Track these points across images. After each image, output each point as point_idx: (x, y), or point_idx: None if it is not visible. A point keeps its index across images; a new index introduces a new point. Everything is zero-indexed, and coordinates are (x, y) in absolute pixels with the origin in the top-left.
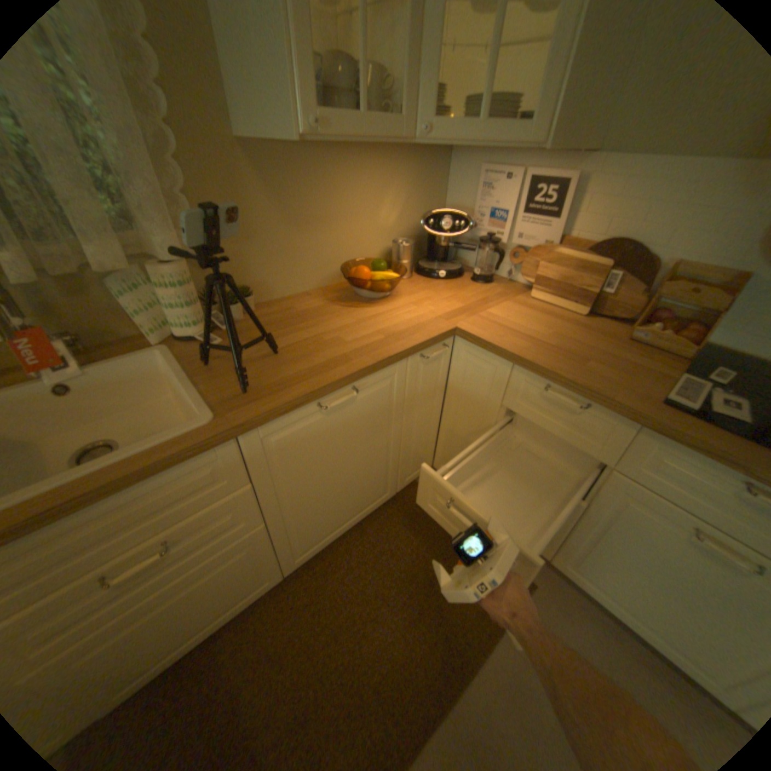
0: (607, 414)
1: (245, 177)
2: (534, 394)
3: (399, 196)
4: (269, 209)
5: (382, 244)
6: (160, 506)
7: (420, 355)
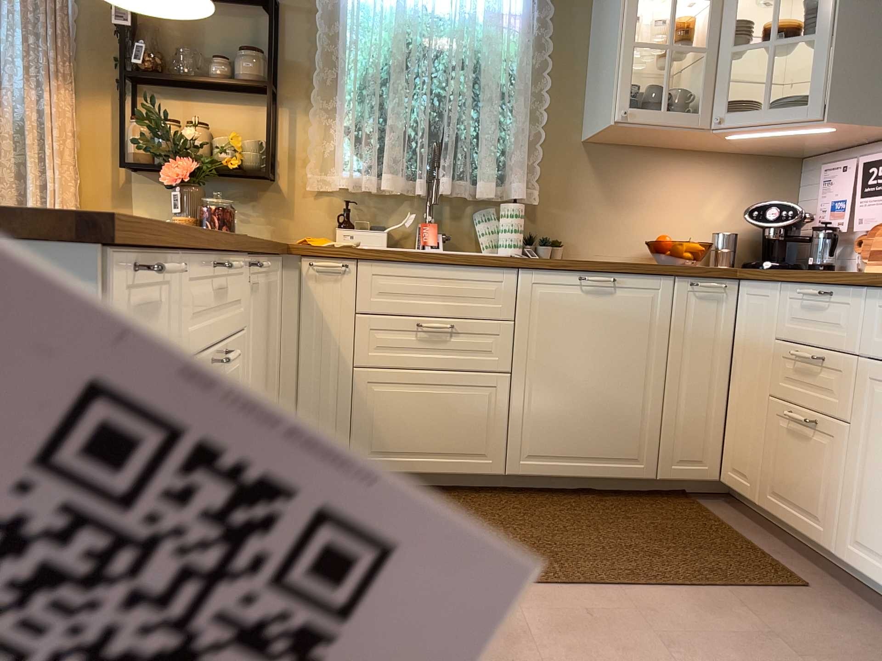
0: (843, 296)
1: (583, 164)
2: (796, 308)
3: (730, 196)
4: (595, 187)
5: (705, 237)
6: (463, 291)
7: (690, 282)
